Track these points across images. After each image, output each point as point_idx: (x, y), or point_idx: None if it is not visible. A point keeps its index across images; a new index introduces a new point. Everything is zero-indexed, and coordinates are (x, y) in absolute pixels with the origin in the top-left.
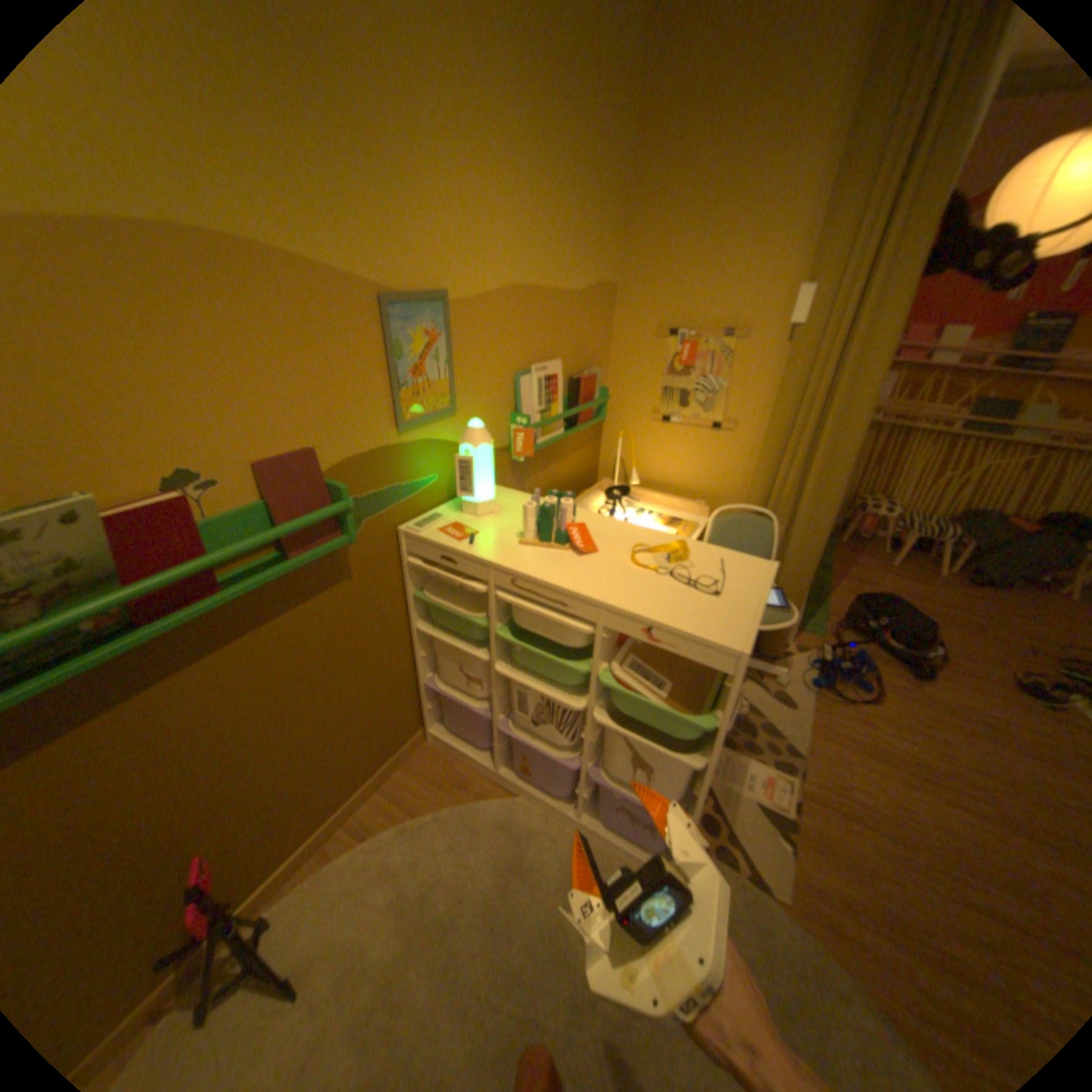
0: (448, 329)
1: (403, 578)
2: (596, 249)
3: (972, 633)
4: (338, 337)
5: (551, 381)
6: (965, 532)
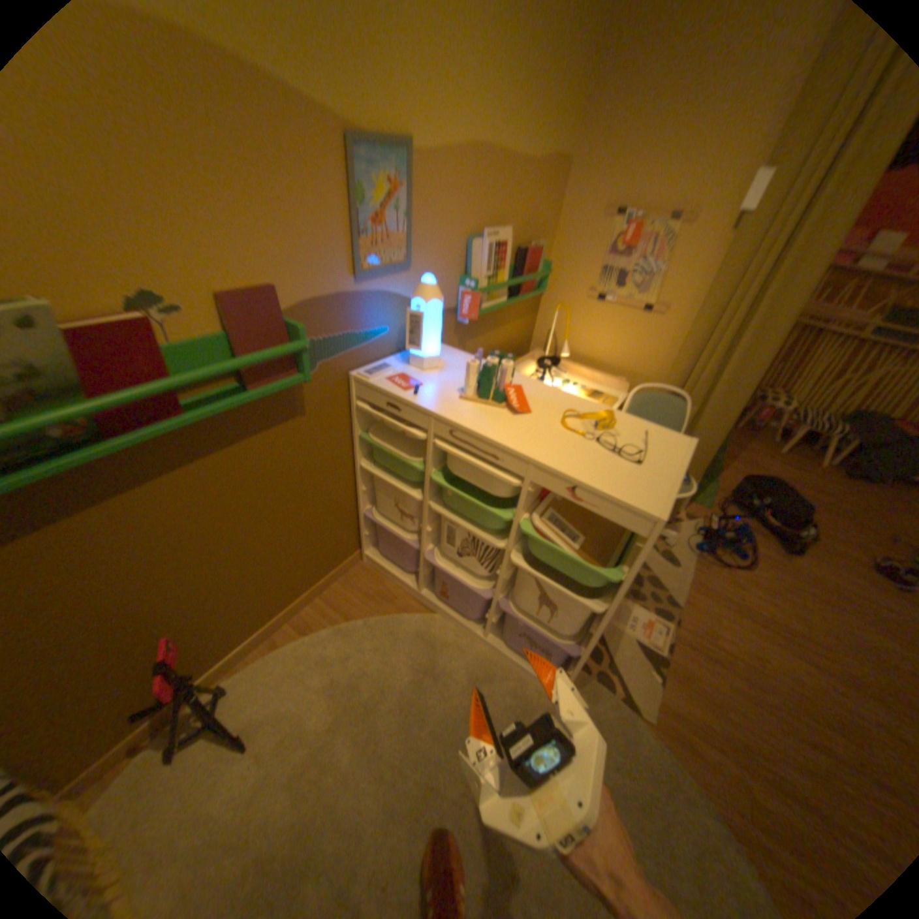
0: (410, 180)
1: (352, 421)
2: (559, 115)
3: (841, 519)
4: (302, 172)
5: (501, 248)
6: (851, 430)
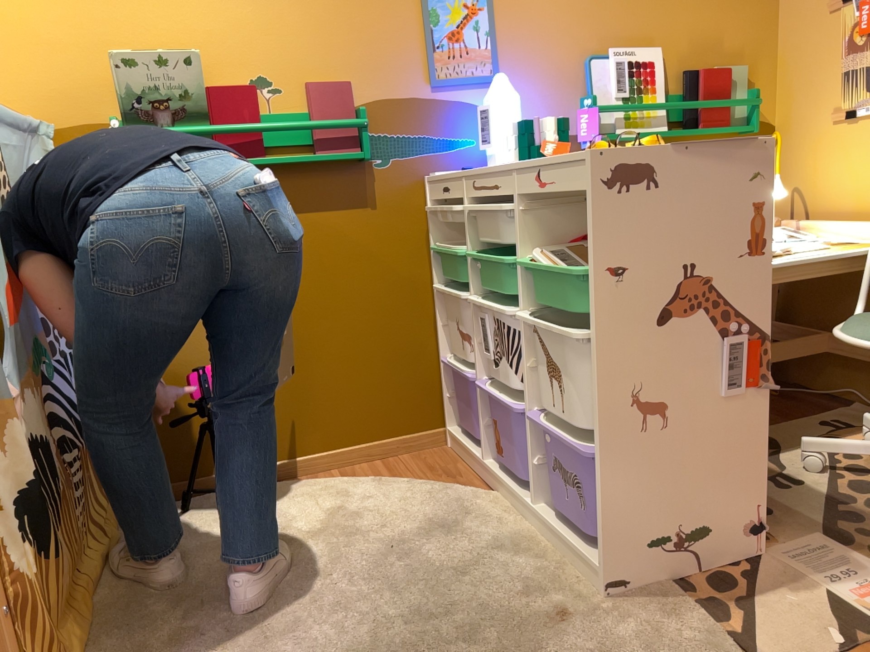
0: (489, 4)
1: (429, 231)
2: None
3: None
4: (380, 4)
5: (642, 68)
6: None
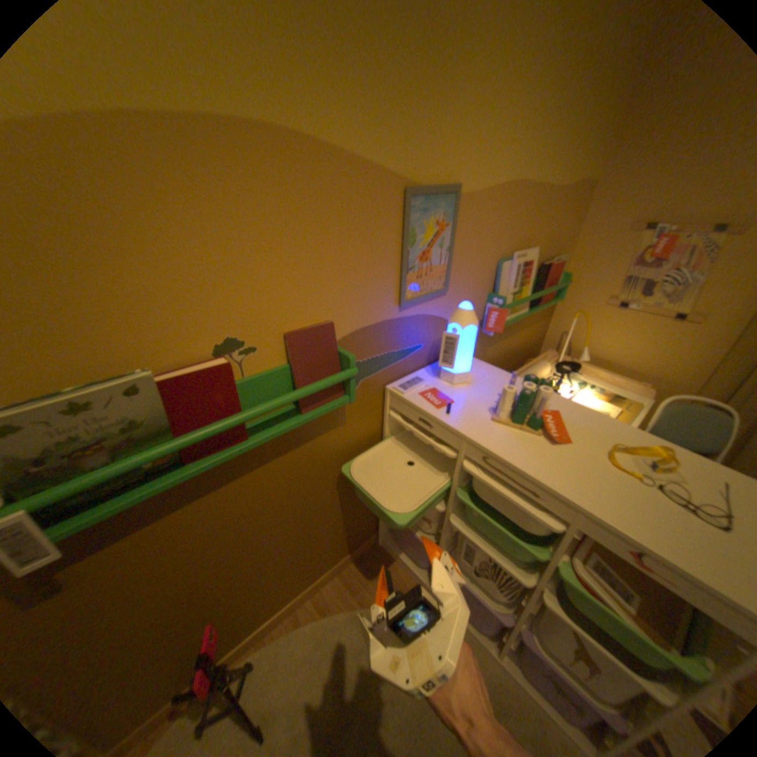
0: (456, 217)
1: (383, 424)
2: (591, 144)
3: None
4: (367, 223)
5: (529, 265)
6: None
